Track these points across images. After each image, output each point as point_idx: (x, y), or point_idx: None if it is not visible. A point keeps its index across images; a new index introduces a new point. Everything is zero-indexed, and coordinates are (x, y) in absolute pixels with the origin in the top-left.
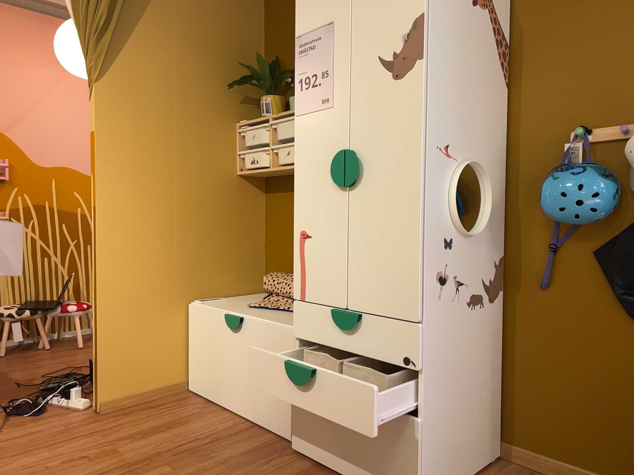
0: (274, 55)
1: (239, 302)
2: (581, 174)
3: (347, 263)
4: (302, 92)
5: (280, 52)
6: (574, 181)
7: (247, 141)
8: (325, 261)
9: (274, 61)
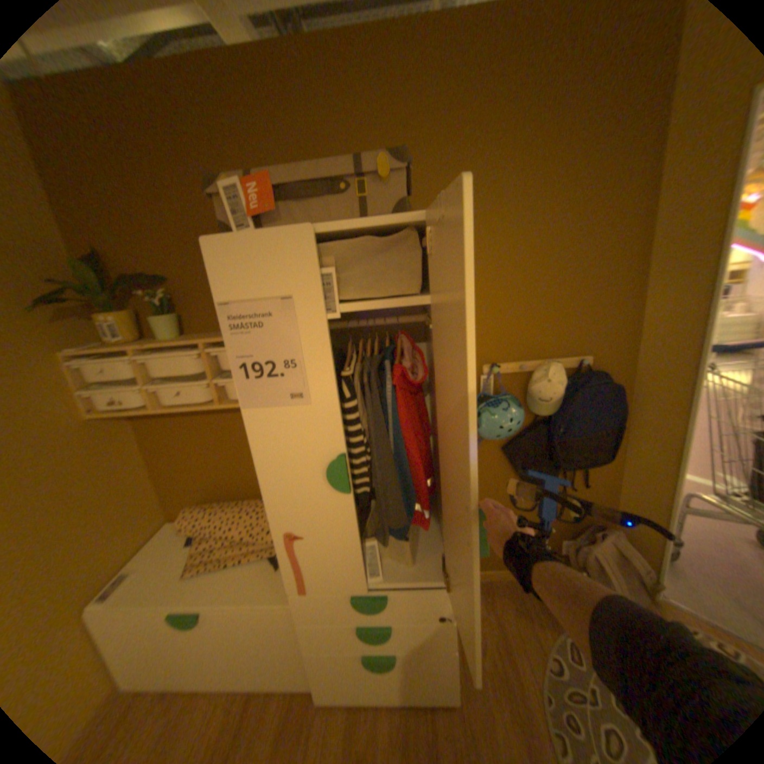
0: (84, 244)
1: (158, 571)
2: (509, 409)
3: (362, 558)
4: (248, 380)
5: (96, 241)
6: (507, 417)
7: (83, 371)
8: (330, 559)
9: (86, 252)
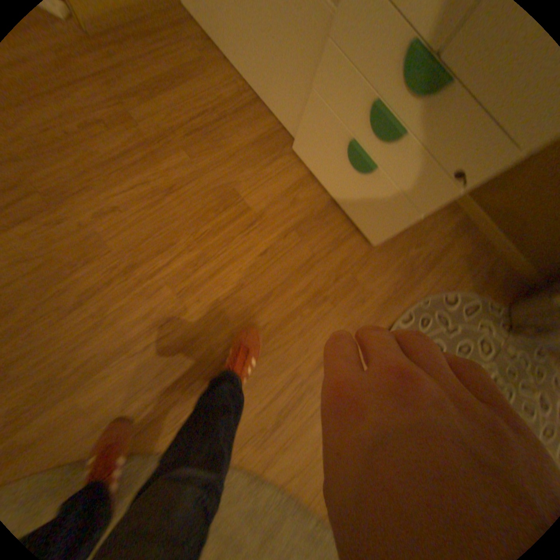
0: None
1: None
2: None
3: None
4: None
5: None
6: None
7: None
8: None
9: None
